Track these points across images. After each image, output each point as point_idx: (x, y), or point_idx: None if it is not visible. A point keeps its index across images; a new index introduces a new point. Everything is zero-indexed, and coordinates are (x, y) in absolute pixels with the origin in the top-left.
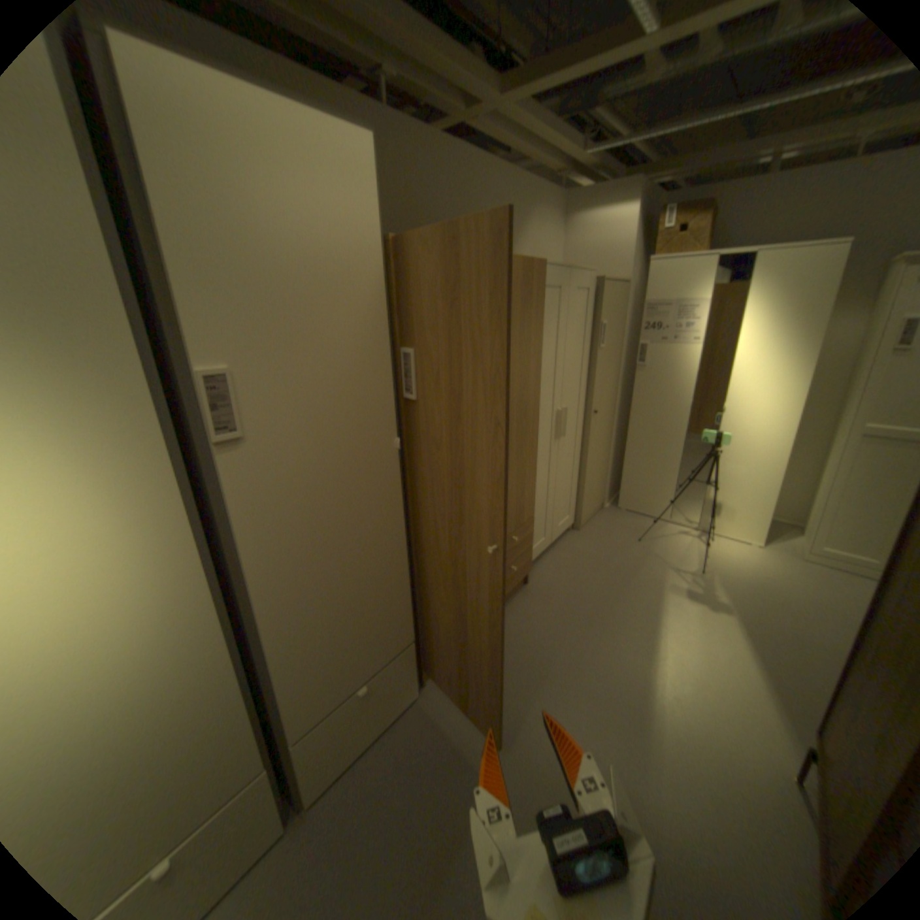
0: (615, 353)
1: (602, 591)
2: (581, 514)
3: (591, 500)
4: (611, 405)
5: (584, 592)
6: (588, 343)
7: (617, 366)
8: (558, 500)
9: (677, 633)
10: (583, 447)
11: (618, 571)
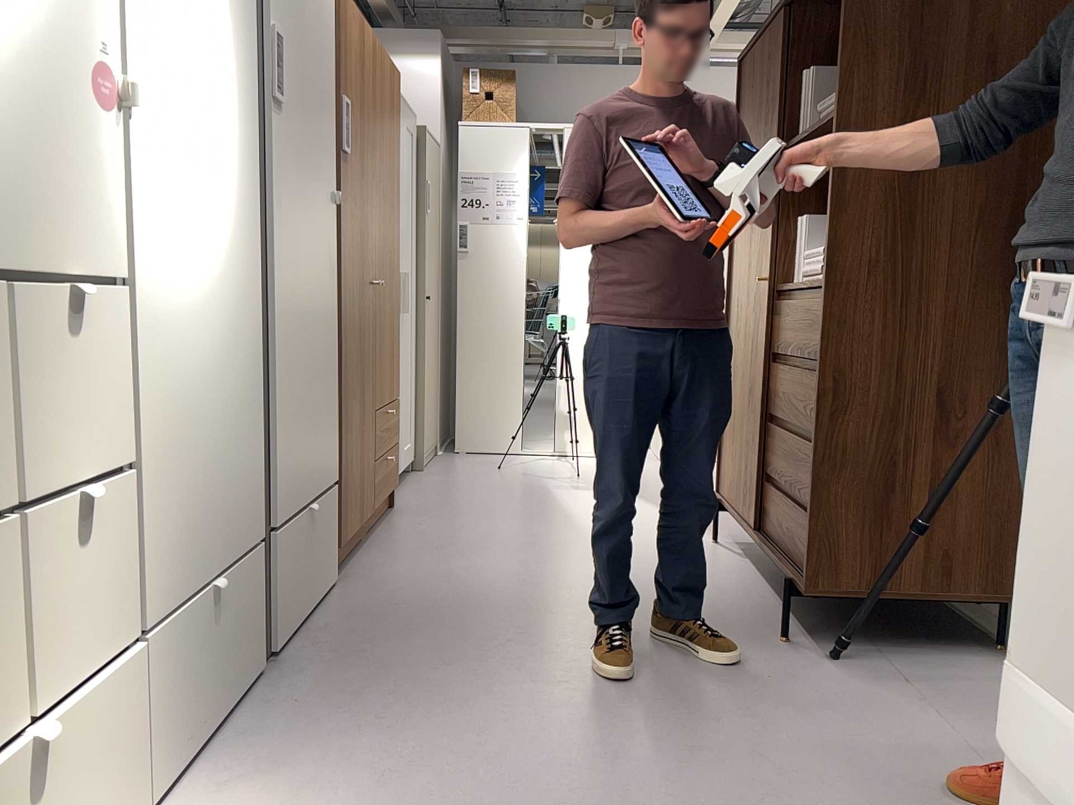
0: (436, 228)
1: (487, 499)
2: (423, 443)
3: (429, 429)
4: (436, 298)
5: (467, 502)
6: (415, 201)
7: (438, 247)
8: (403, 405)
9: (581, 506)
10: (417, 343)
11: (493, 487)
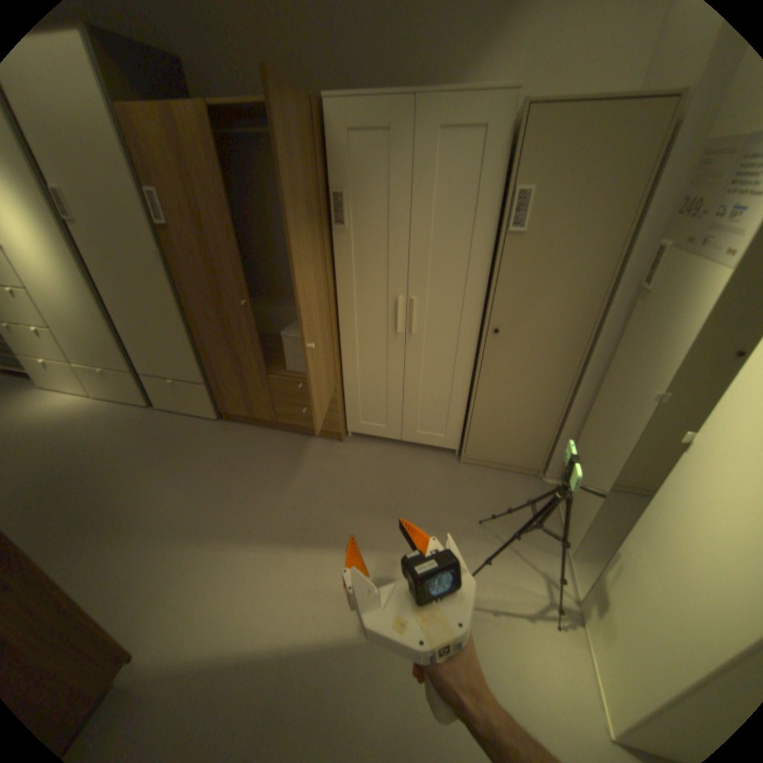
0: (587, 249)
1: (355, 495)
2: (464, 446)
3: (495, 446)
4: (569, 338)
5: (349, 482)
6: (489, 218)
7: (598, 275)
8: (413, 402)
9: (310, 565)
10: (476, 369)
11: (399, 506)
